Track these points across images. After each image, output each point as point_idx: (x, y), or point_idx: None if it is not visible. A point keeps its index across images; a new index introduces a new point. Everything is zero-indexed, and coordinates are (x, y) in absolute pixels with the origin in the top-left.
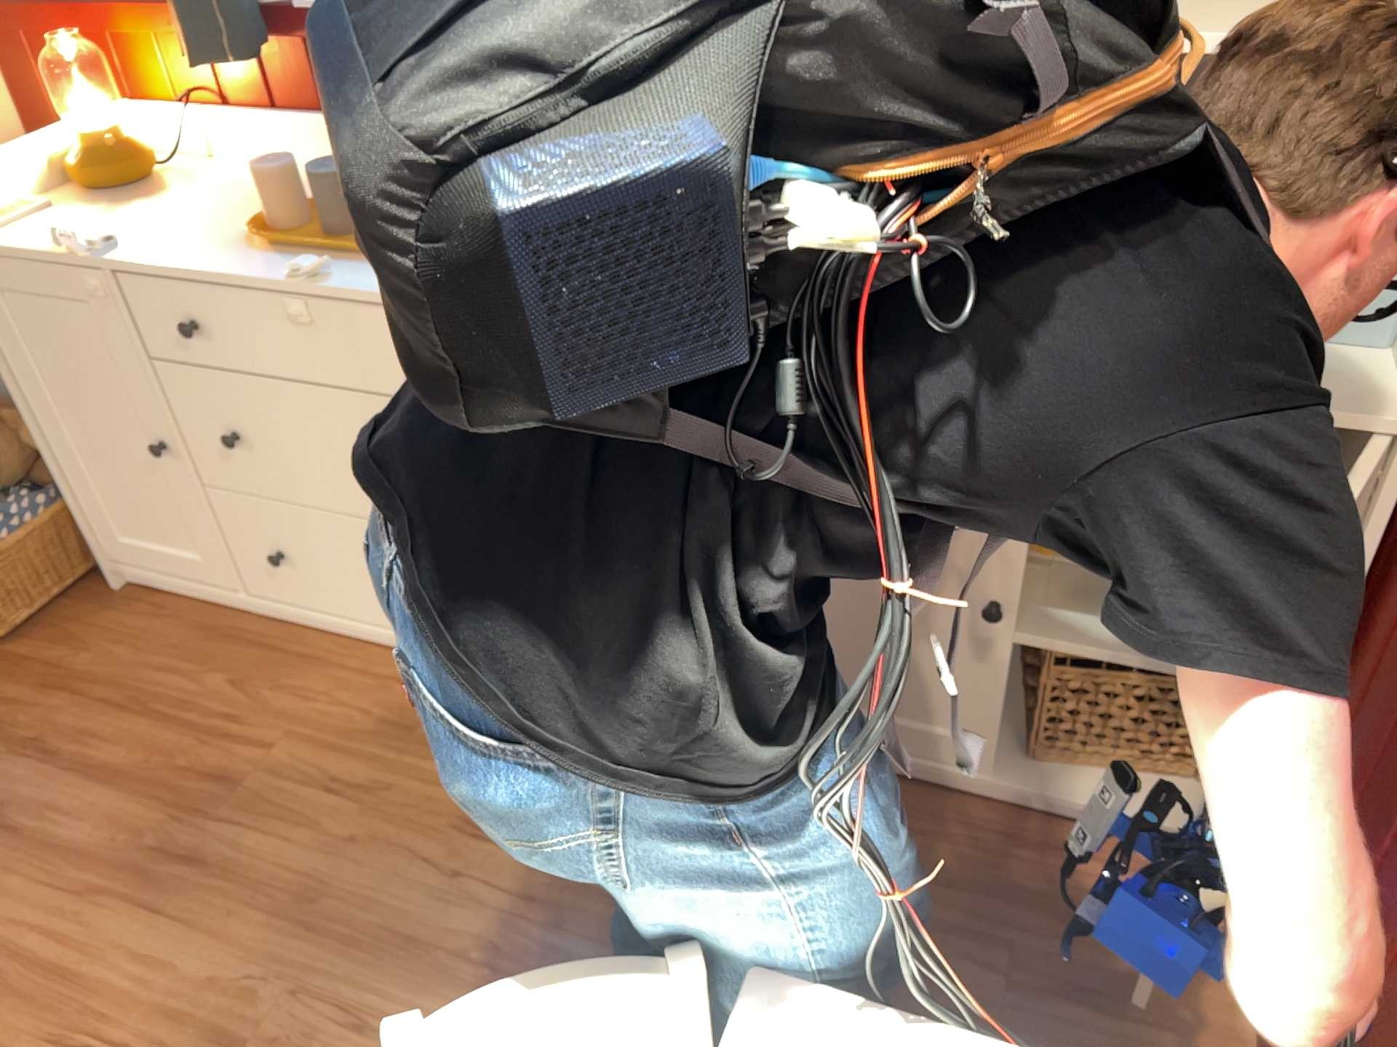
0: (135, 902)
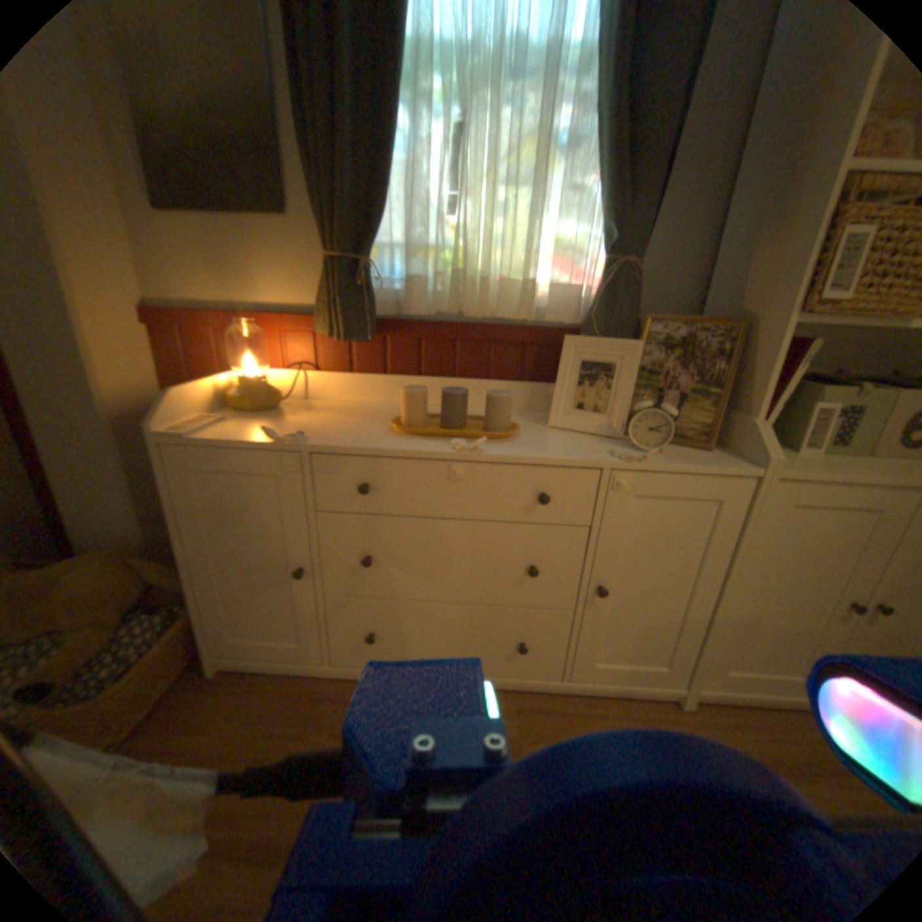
0: None
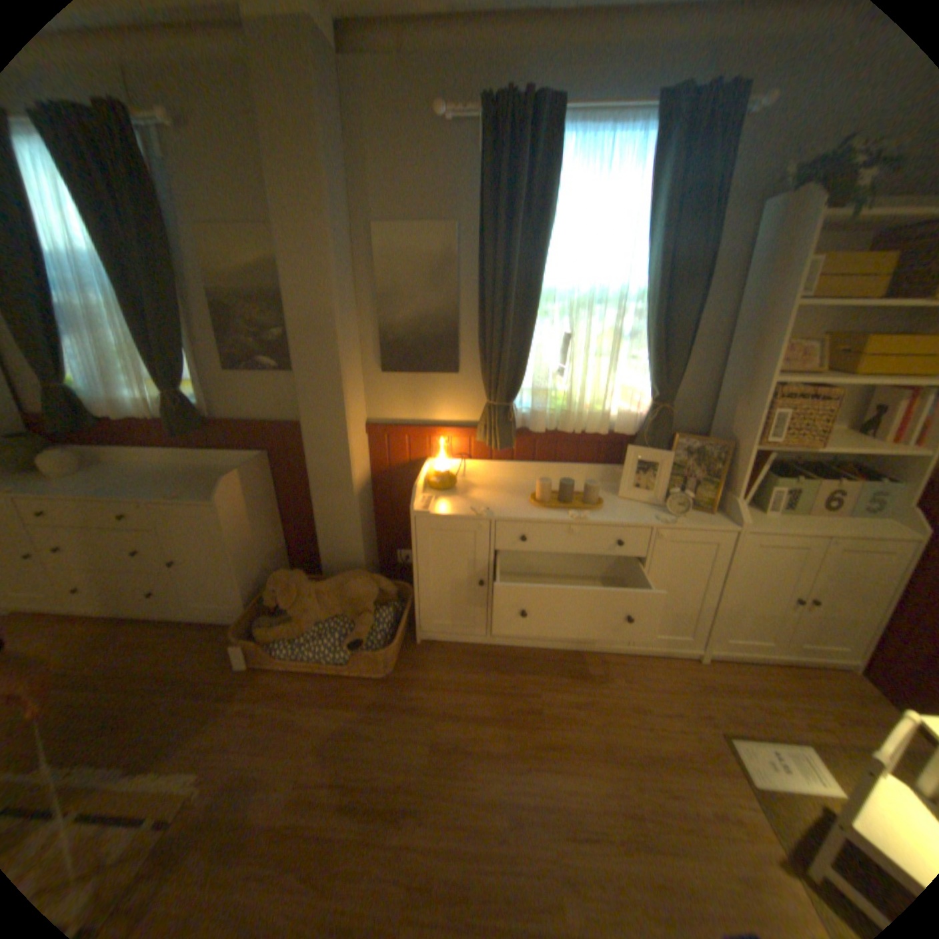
0: (545, 779)
